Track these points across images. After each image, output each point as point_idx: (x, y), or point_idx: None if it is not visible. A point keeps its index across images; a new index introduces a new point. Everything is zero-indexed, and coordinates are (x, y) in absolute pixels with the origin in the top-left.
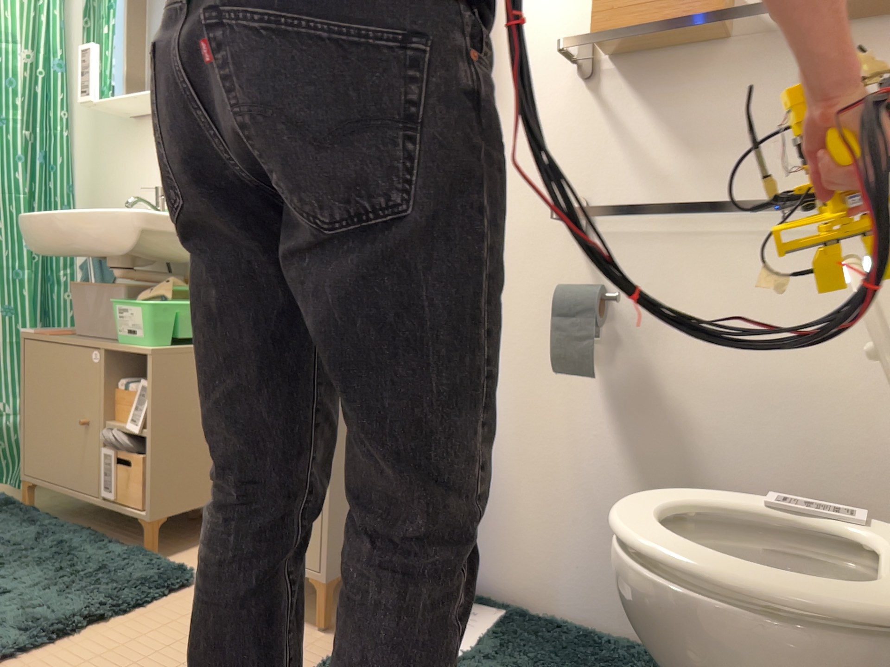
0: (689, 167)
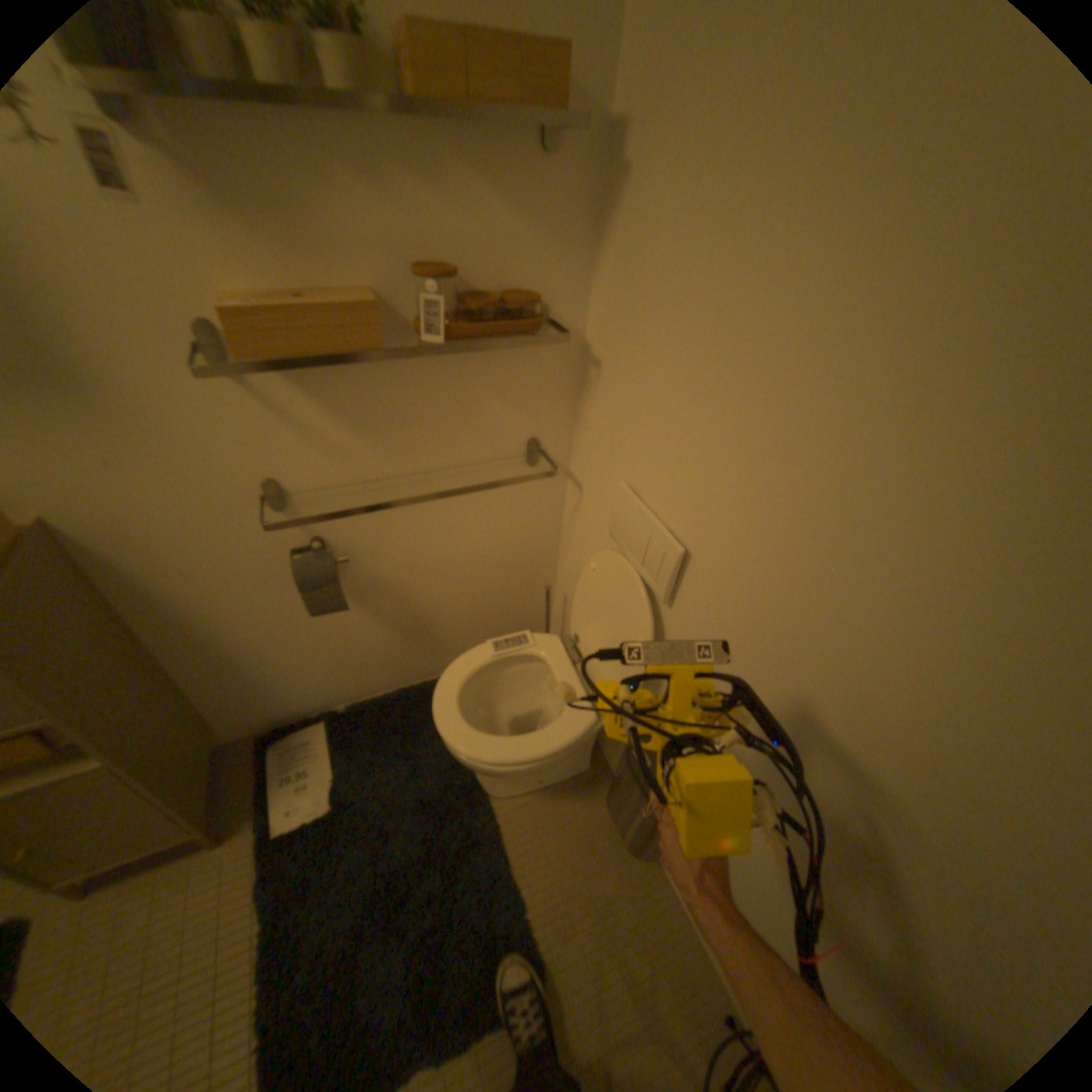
0: (372, 442)
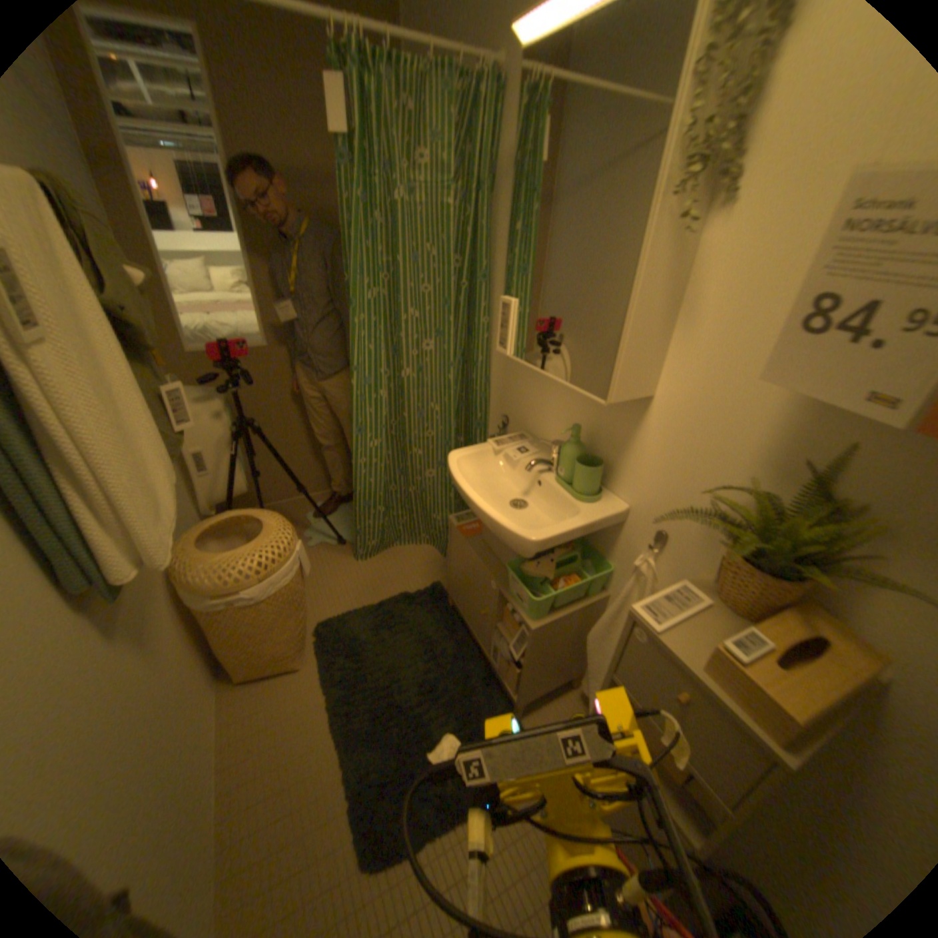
0: None
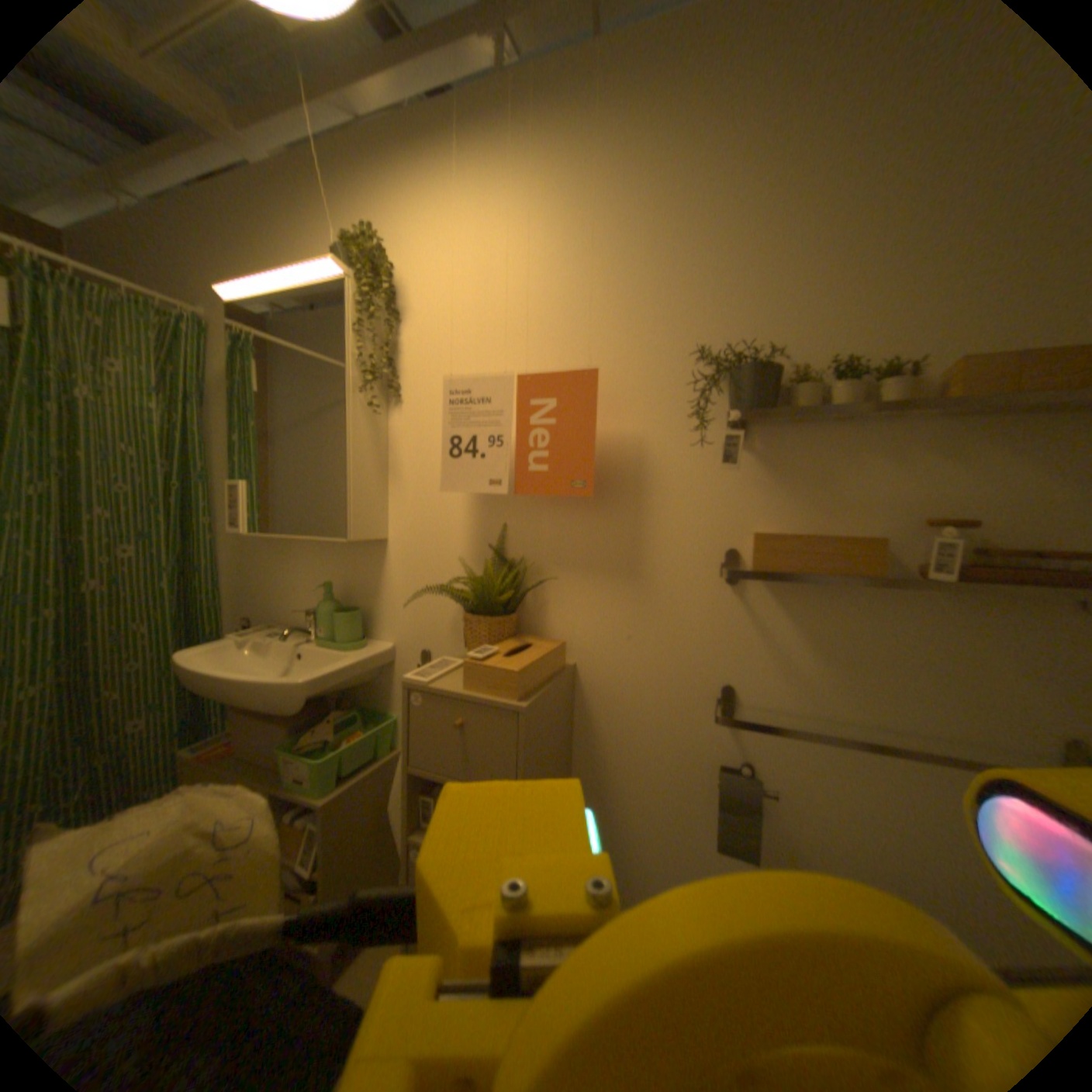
0: (840, 678)
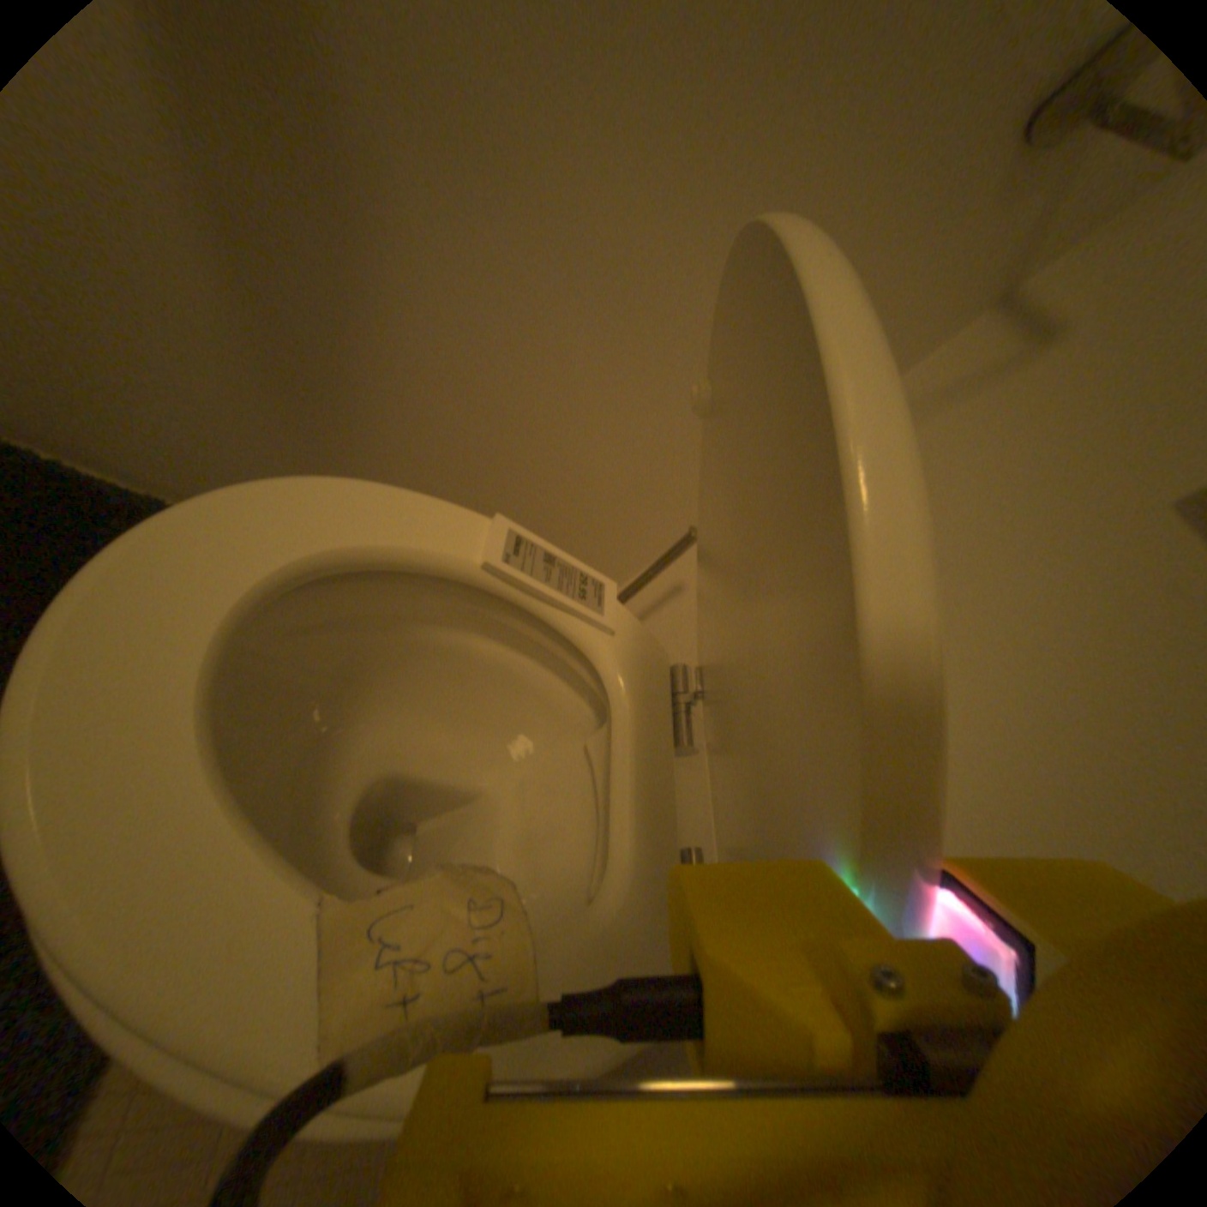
0: None
